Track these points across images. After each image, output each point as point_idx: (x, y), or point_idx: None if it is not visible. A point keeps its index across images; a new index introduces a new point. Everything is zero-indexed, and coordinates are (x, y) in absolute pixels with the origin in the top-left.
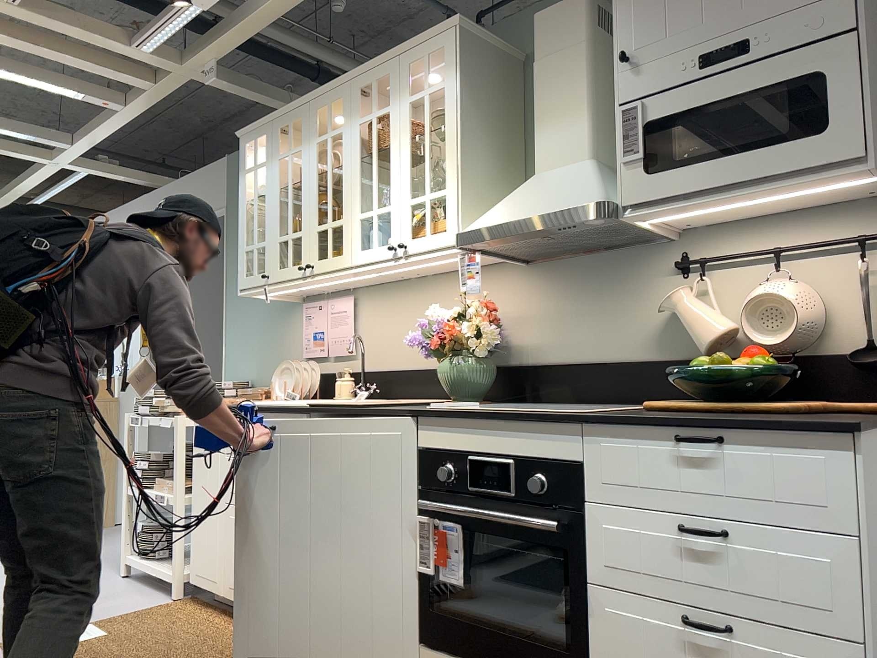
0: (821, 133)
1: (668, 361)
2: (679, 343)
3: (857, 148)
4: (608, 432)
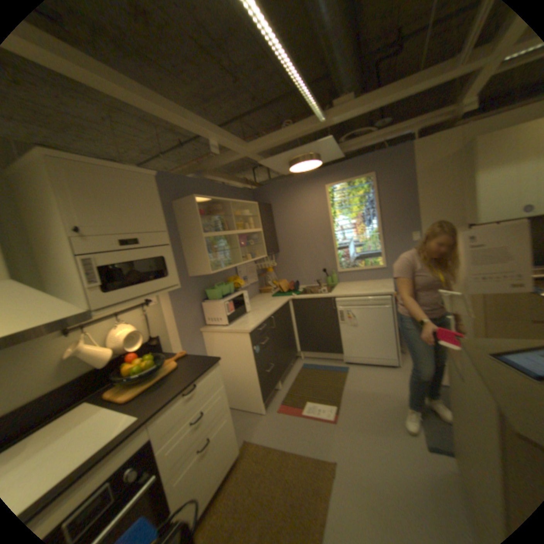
0: (168, 277)
1: (69, 382)
2: (73, 371)
3: (178, 282)
4: (158, 417)
